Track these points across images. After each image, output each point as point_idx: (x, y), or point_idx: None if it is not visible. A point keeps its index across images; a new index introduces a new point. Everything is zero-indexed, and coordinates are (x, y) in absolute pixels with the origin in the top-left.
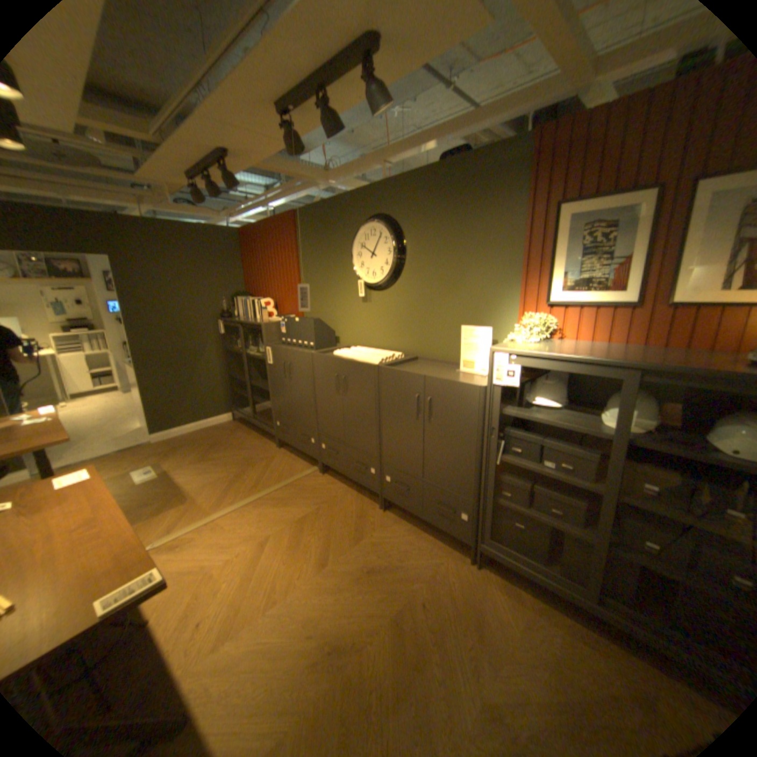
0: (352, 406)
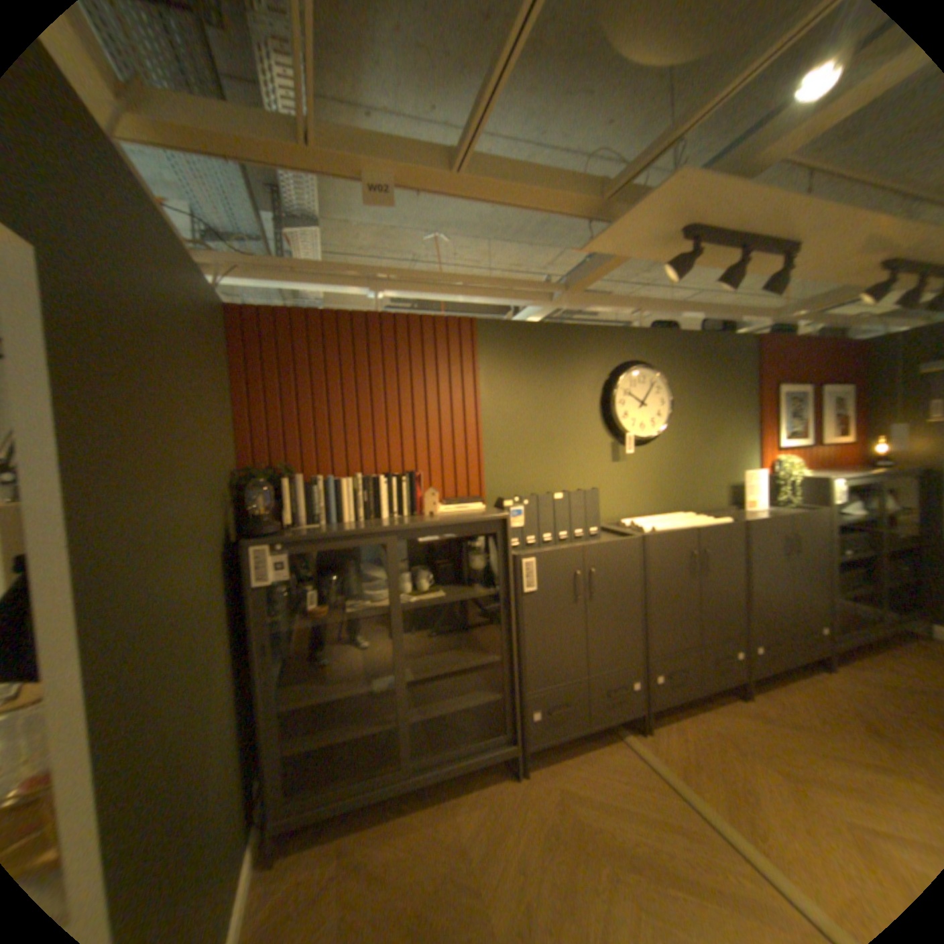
0: (716, 586)
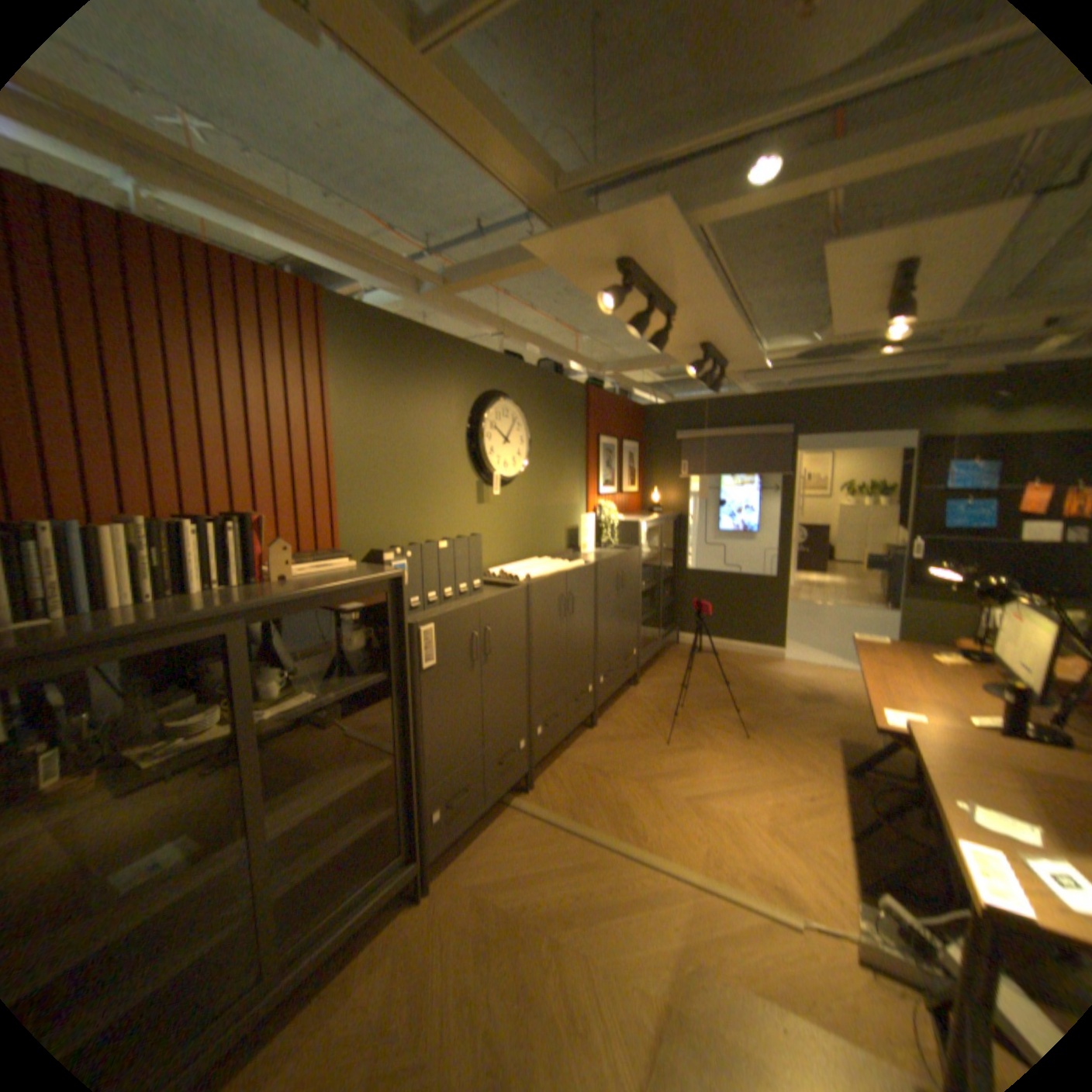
0: (576, 627)
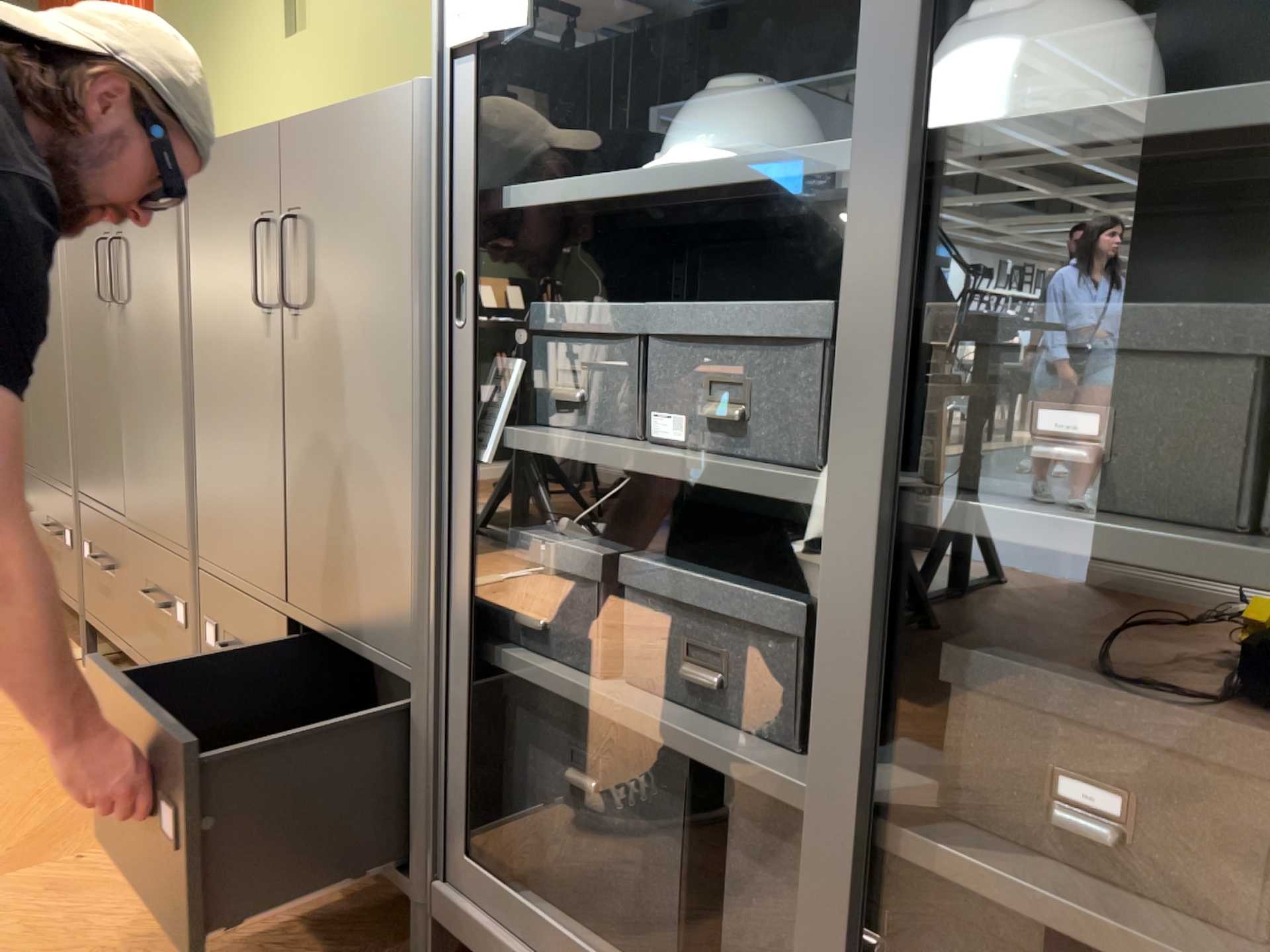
0: (135, 355)
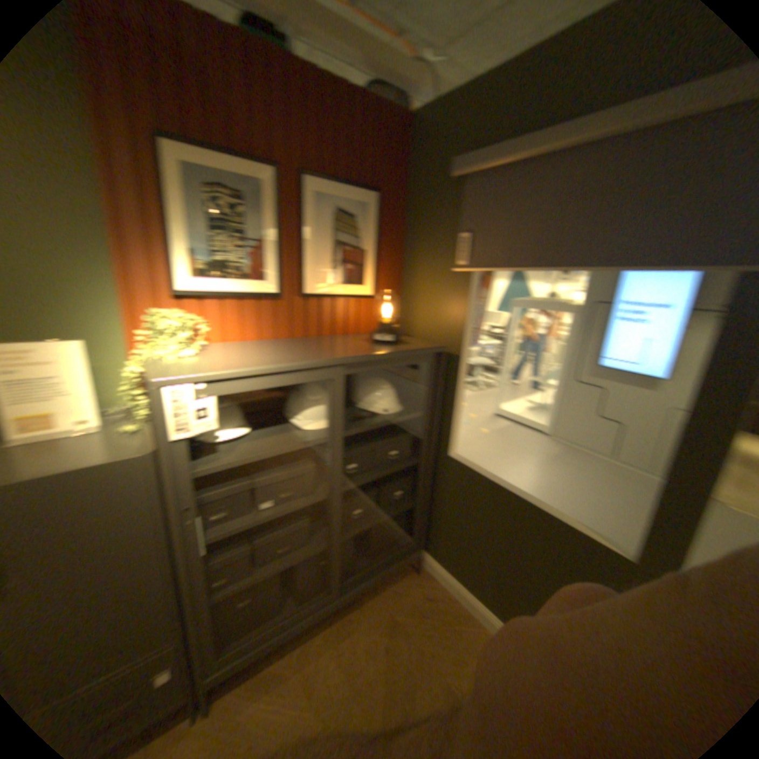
0: None
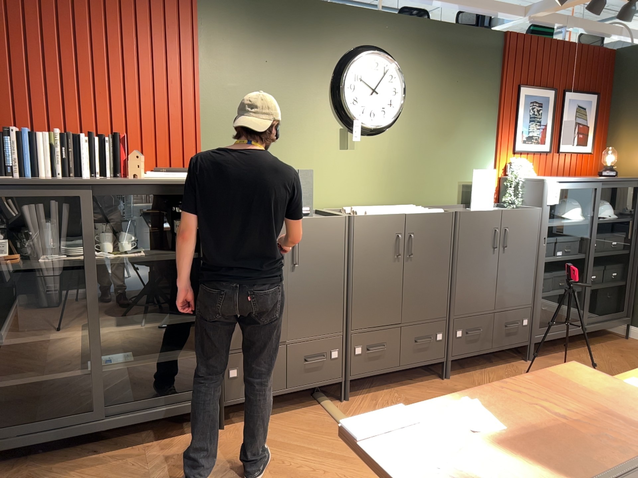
0: (418, 269)
